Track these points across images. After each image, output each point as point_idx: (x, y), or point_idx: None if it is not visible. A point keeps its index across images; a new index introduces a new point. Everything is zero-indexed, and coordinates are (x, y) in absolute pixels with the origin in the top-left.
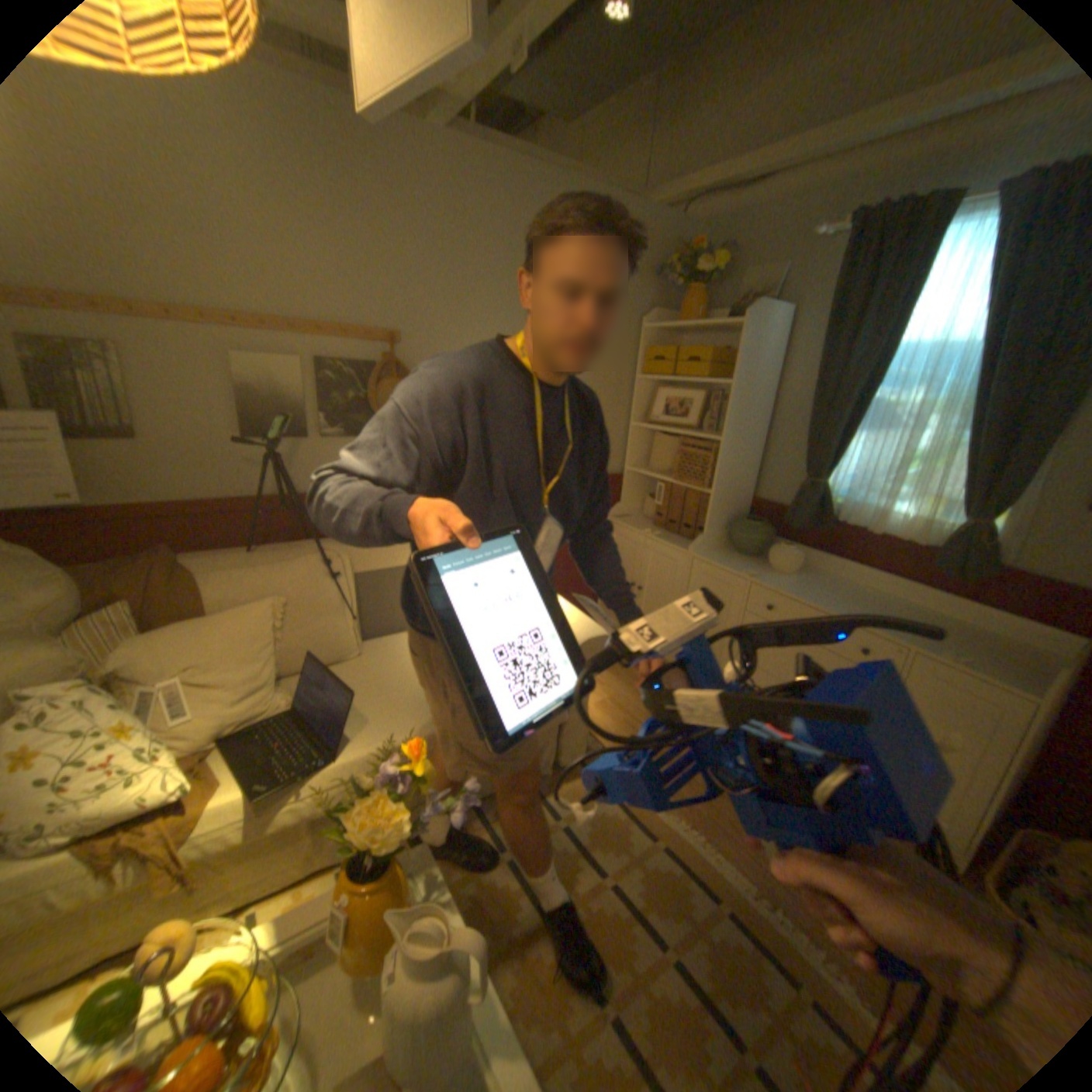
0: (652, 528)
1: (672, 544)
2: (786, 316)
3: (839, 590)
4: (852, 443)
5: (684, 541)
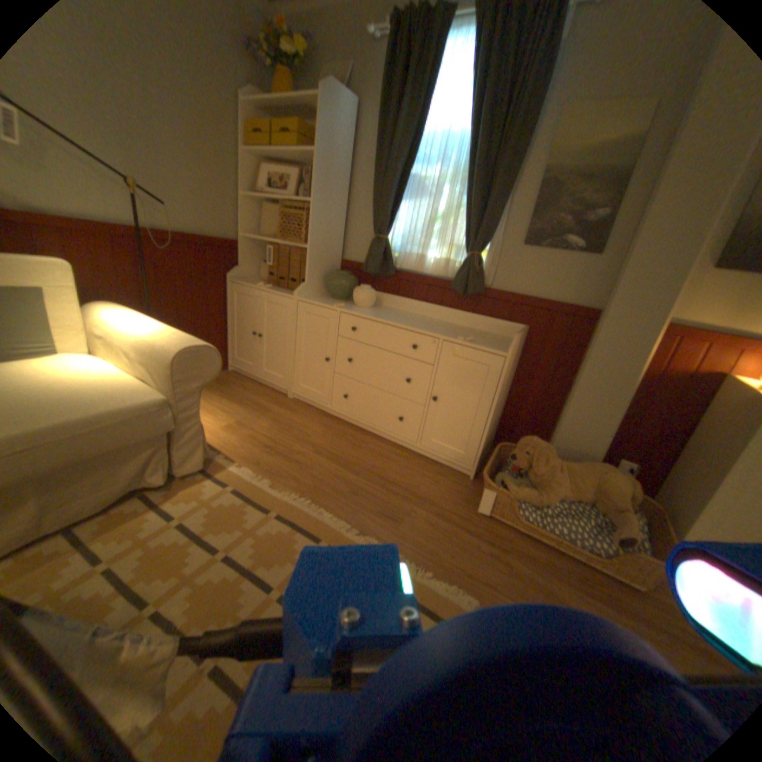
0: (266, 285)
1: (281, 293)
2: (352, 104)
3: (398, 315)
4: (400, 206)
5: (291, 292)
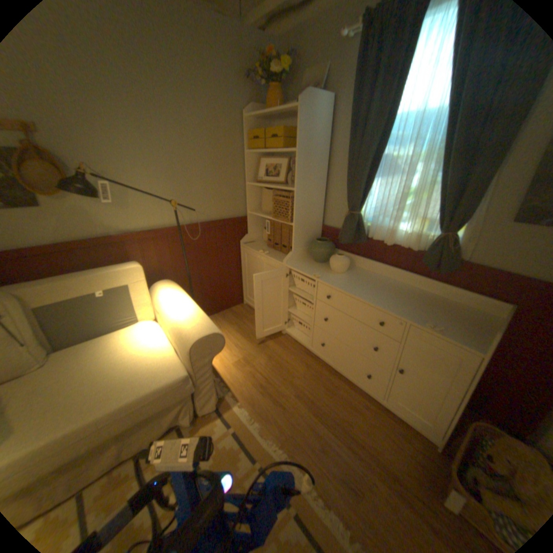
0: (266, 248)
1: (275, 259)
2: (329, 101)
3: (369, 281)
4: (373, 186)
5: (283, 255)
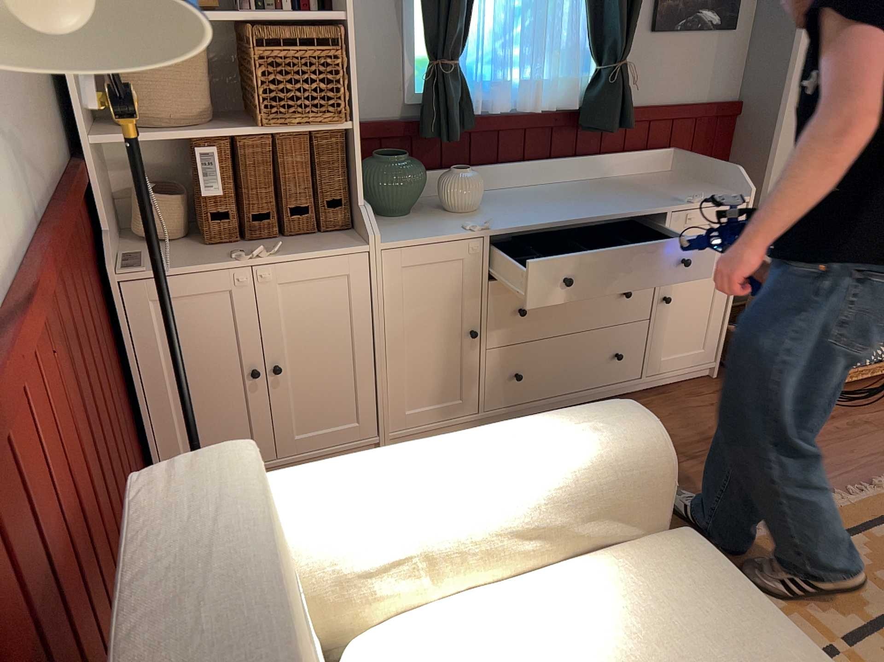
0: (222, 249)
1: (319, 250)
2: None
3: (528, 199)
4: None
5: (309, 239)
